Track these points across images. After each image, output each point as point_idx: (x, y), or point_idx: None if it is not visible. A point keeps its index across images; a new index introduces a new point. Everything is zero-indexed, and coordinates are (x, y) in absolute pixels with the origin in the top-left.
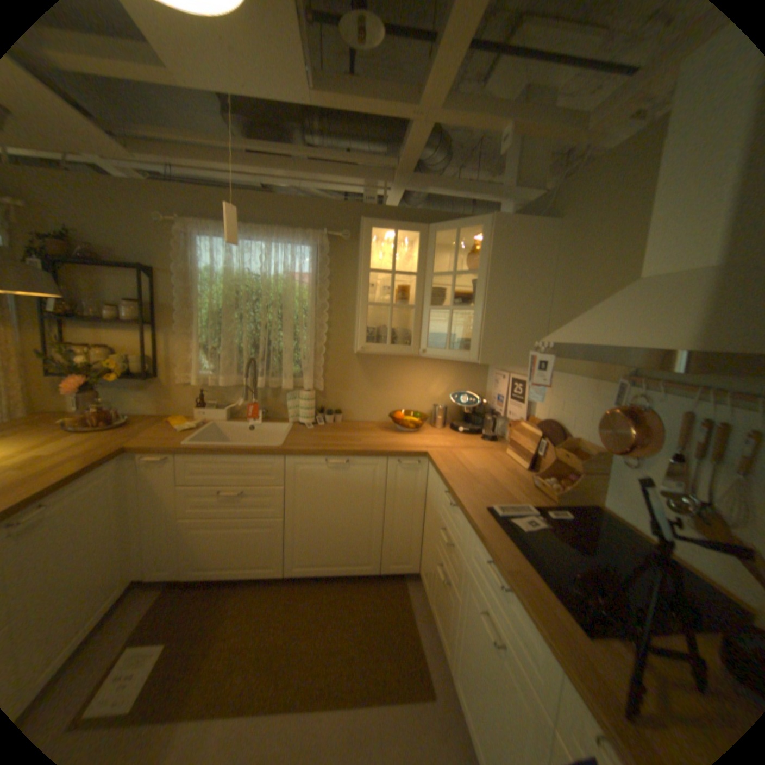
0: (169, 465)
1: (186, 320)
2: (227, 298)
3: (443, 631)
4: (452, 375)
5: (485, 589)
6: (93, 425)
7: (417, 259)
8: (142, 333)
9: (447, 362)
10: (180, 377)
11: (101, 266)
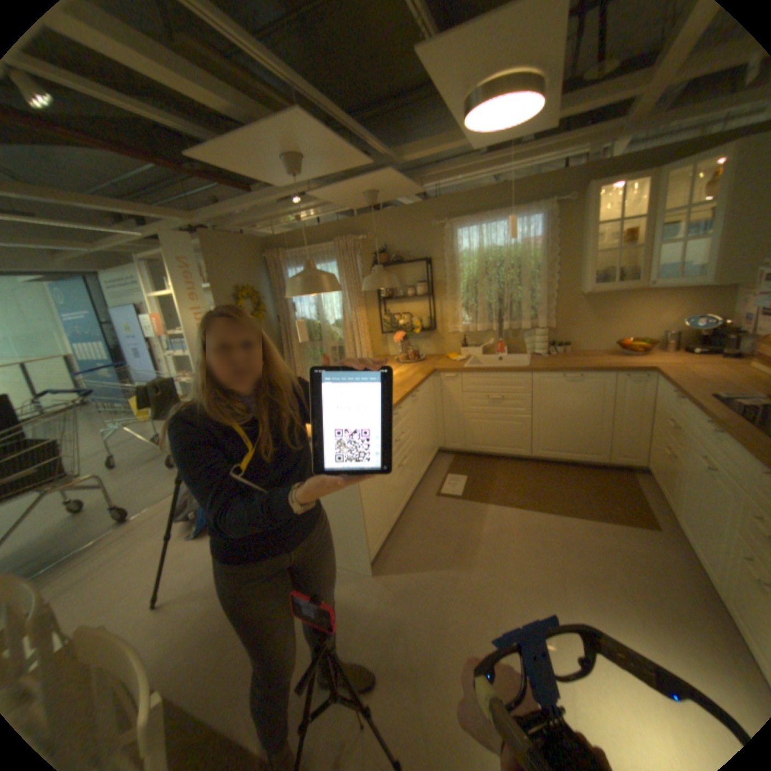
0: (458, 379)
1: (451, 289)
2: (479, 269)
3: (670, 495)
4: (689, 301)
5: (704, 444)
6: (411, 359)
7: (647, 199)
8: (429, 302)
9: (682, 289)
10: (449, 328)
11: (402, 264)
